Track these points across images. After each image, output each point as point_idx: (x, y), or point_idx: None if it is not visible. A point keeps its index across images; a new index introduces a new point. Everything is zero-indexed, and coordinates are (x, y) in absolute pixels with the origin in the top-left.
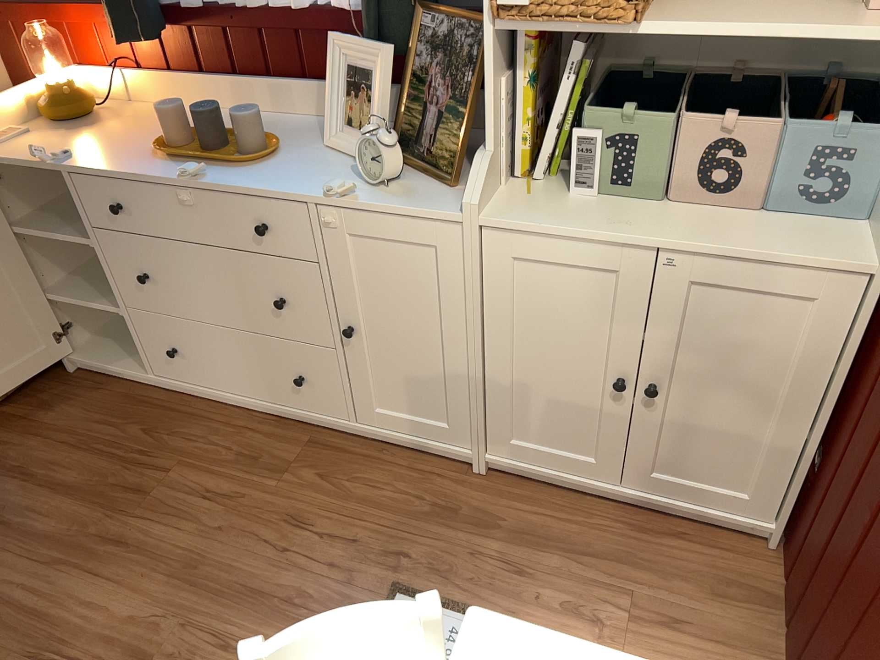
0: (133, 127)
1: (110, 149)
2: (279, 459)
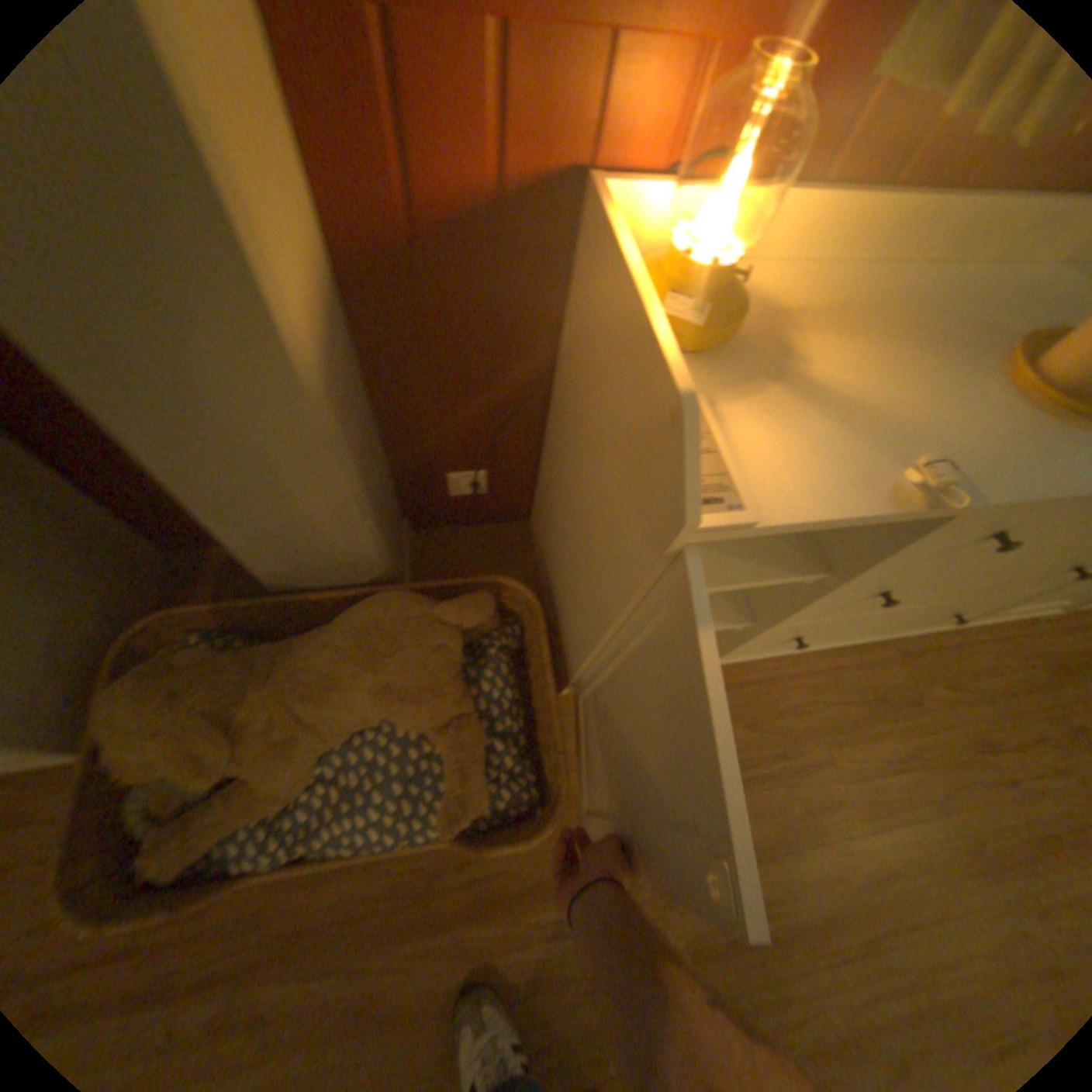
0: (861, 340)
1: (960, 422)
2: (902, 690)
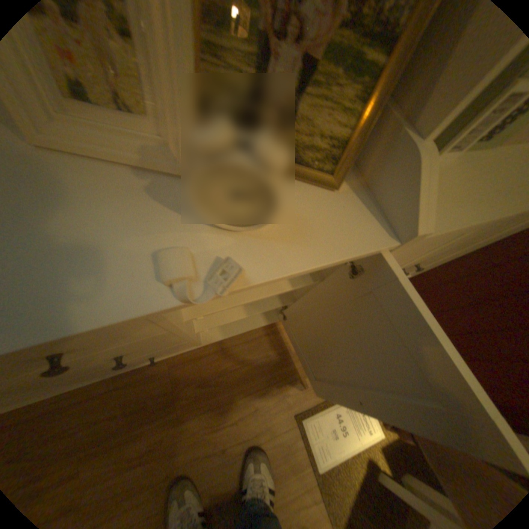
0: None
1: None
2: (161, 396)
